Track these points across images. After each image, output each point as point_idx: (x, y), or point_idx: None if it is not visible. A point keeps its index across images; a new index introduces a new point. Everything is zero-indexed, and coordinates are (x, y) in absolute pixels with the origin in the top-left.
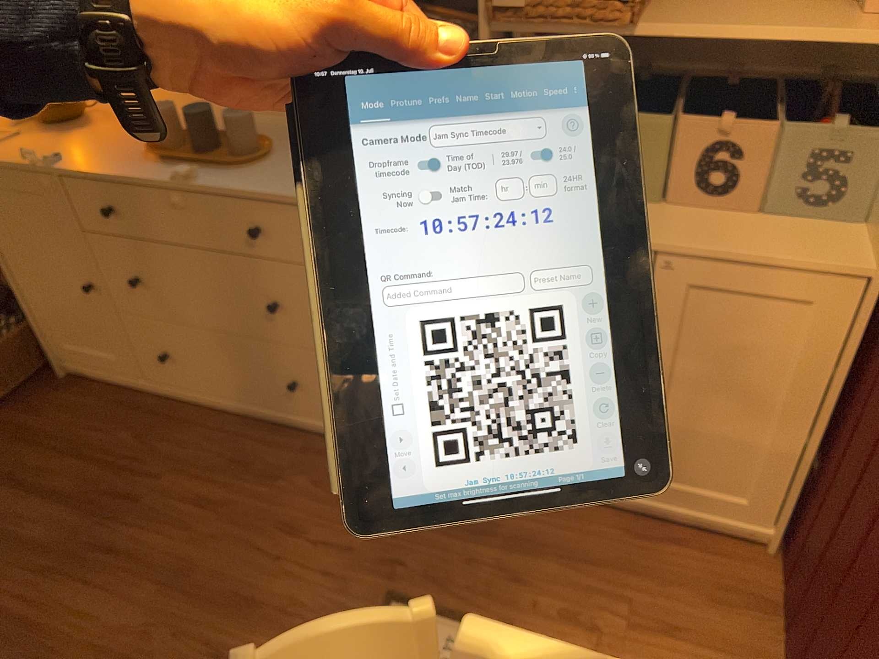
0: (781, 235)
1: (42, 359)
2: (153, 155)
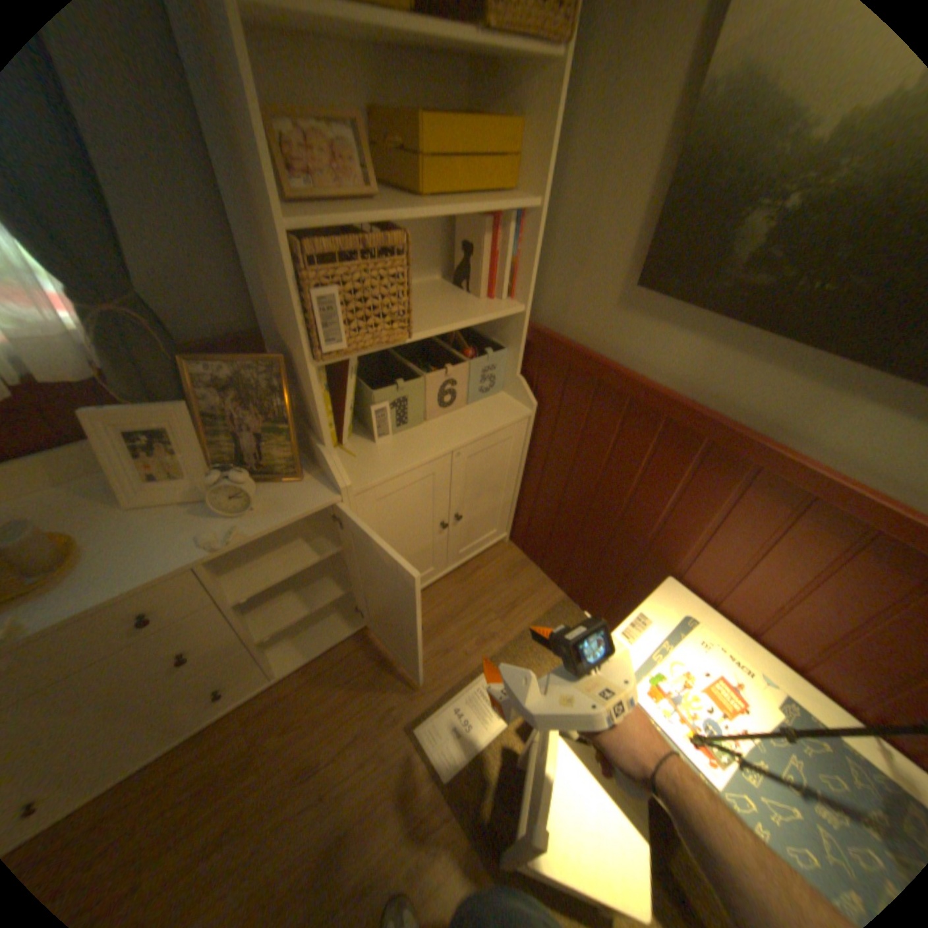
0: (486, 412)
1: None
2: None
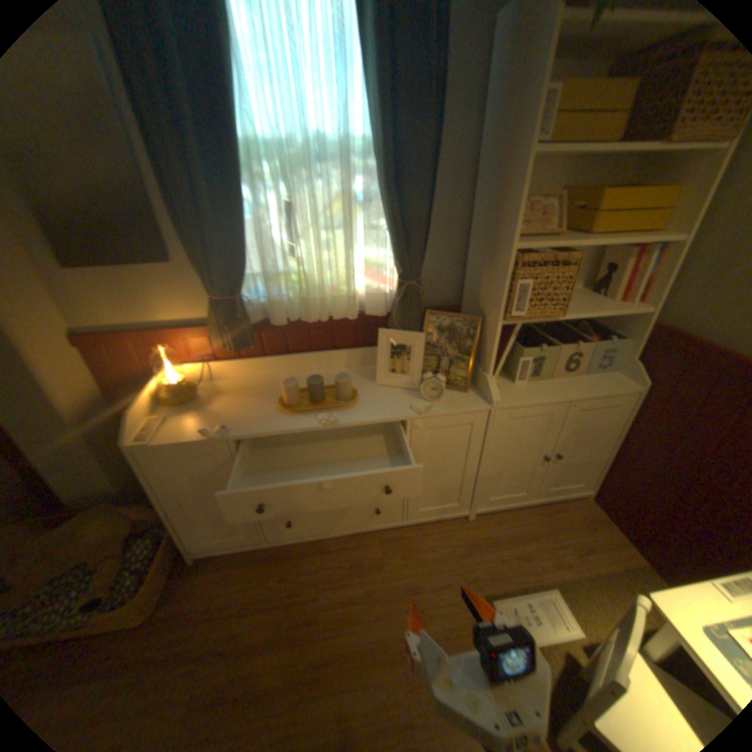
0: (602, 382)
1: (167, 562)
2: (287, 411)
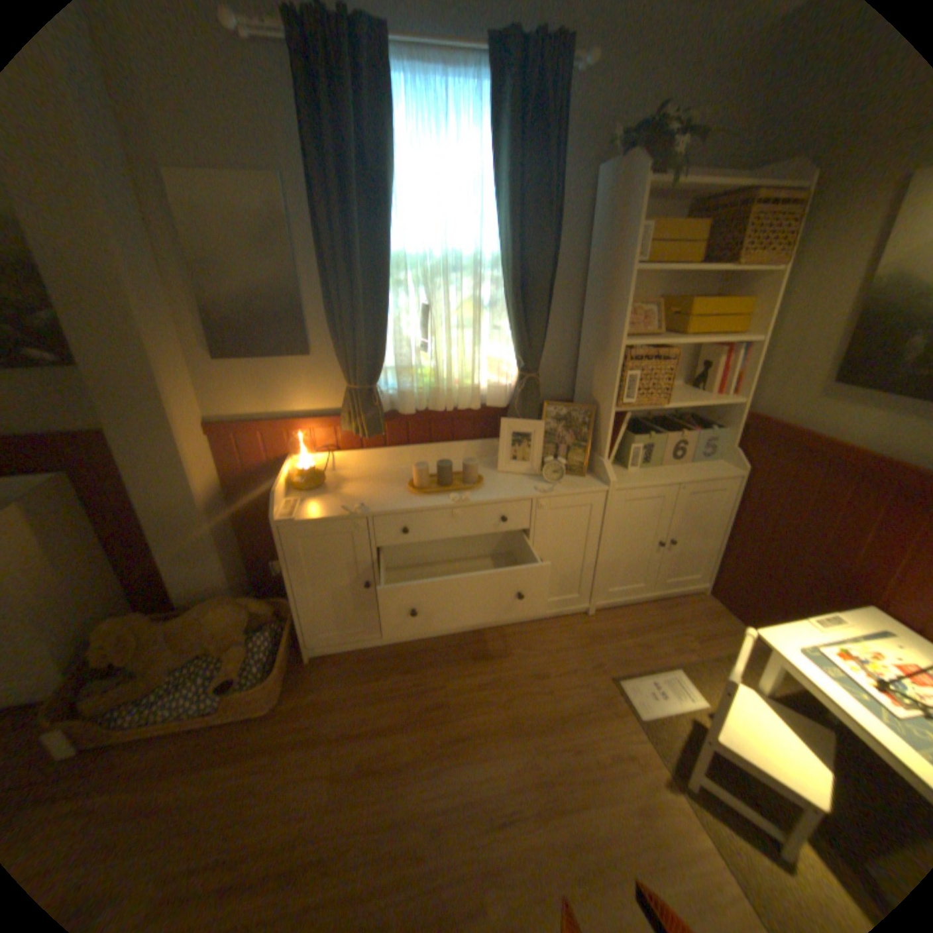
0: (707, 469)
1: (284, 659)
2: (420, 492)
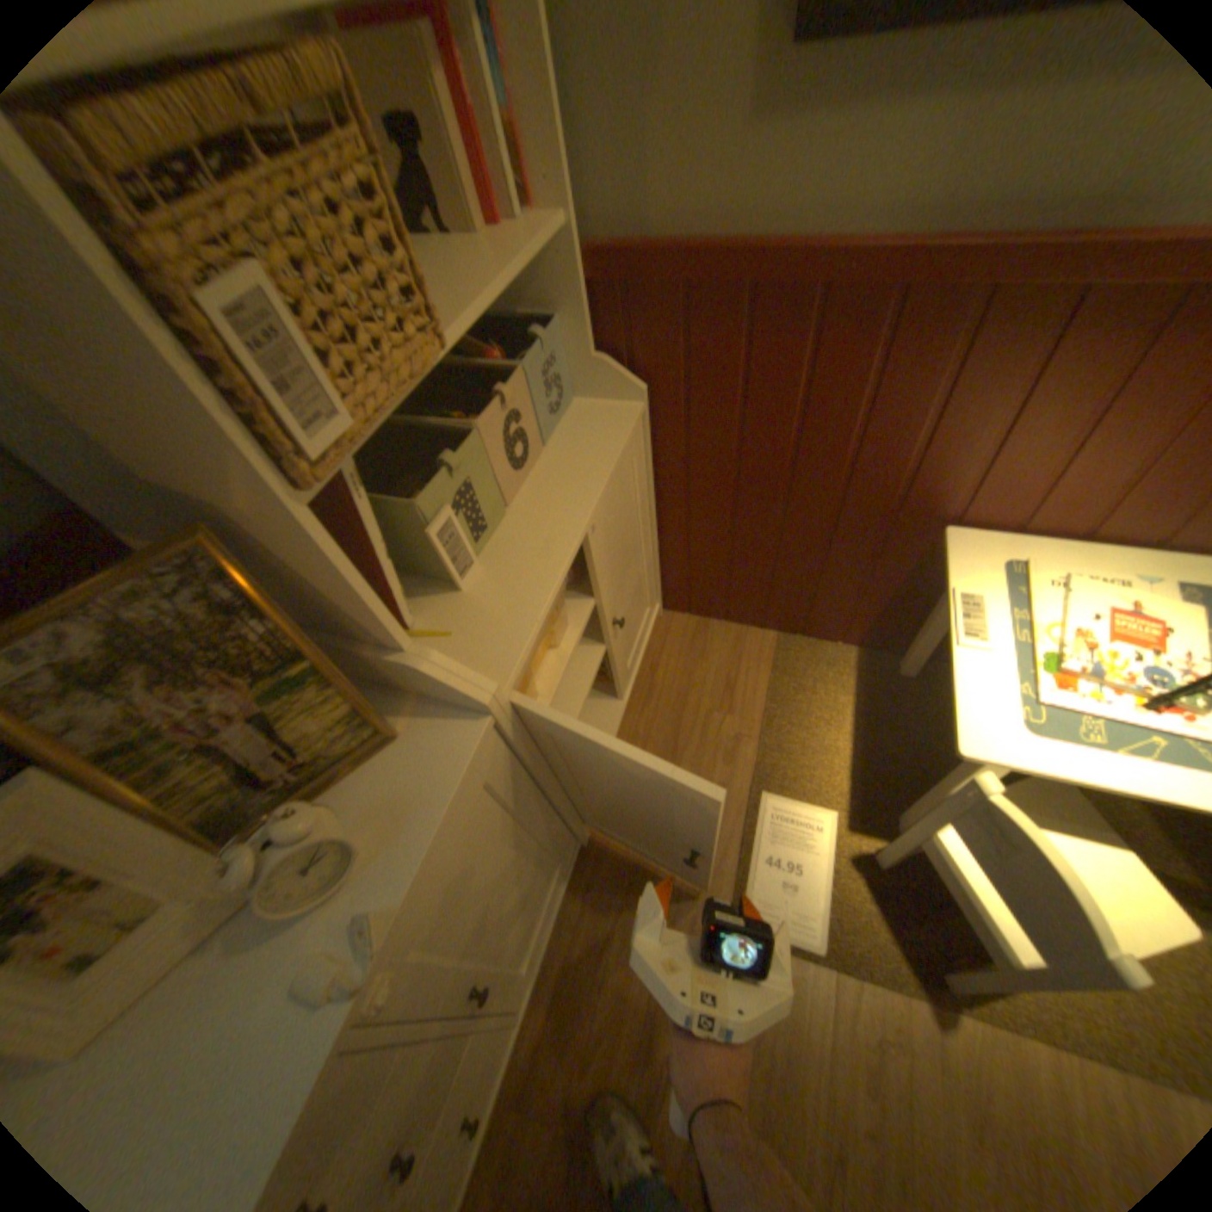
0: (581, 439)
1: None
2: None
